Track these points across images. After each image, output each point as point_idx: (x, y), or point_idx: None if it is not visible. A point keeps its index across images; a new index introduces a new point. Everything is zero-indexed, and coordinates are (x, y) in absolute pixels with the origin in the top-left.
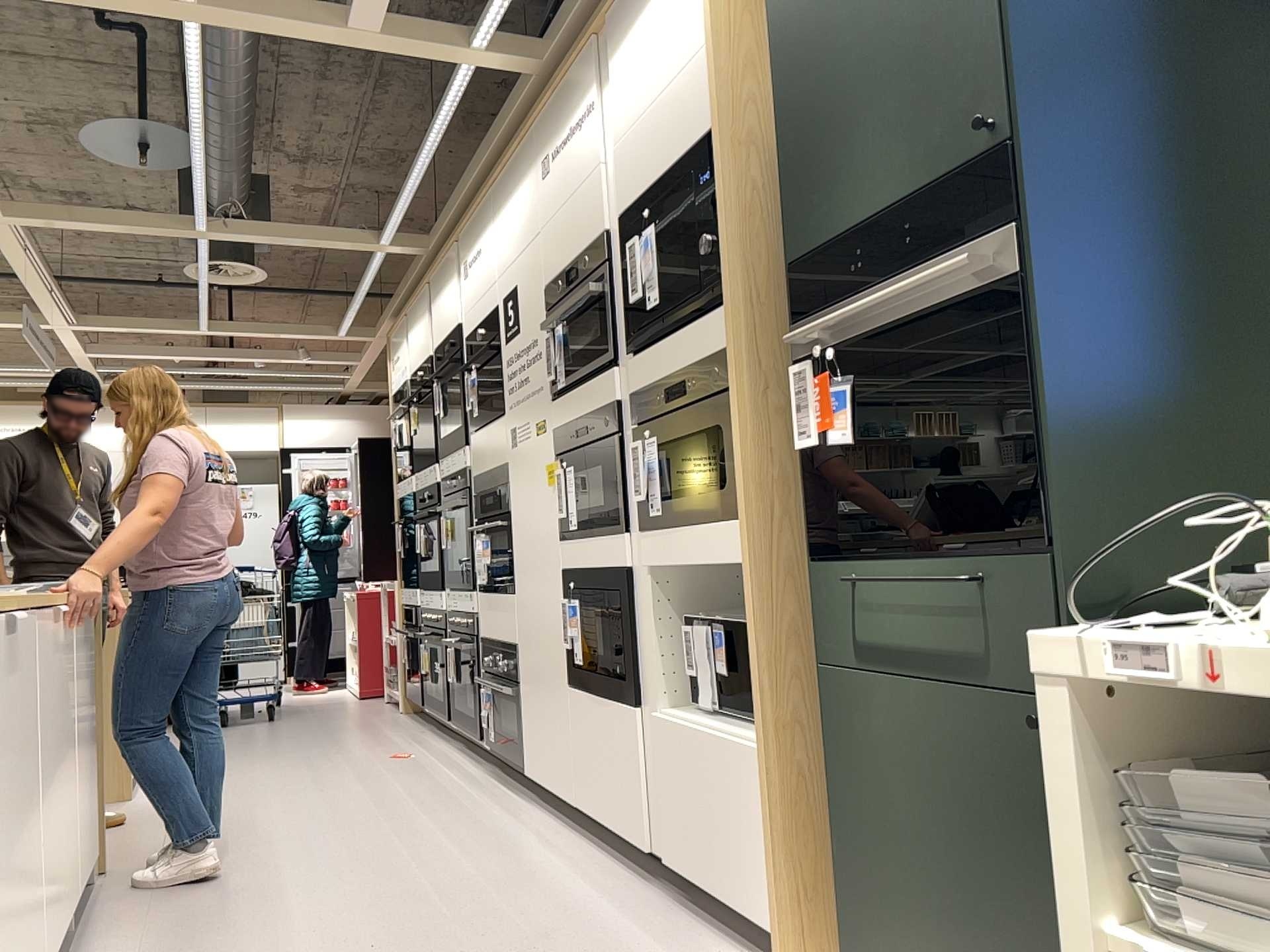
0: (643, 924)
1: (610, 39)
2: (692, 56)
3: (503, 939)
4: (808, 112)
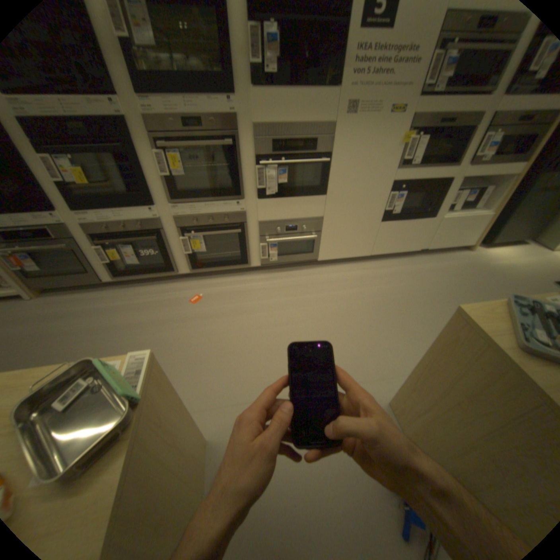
0: (440, 262)
1: None
2: None
3: (452, 282)
4: None
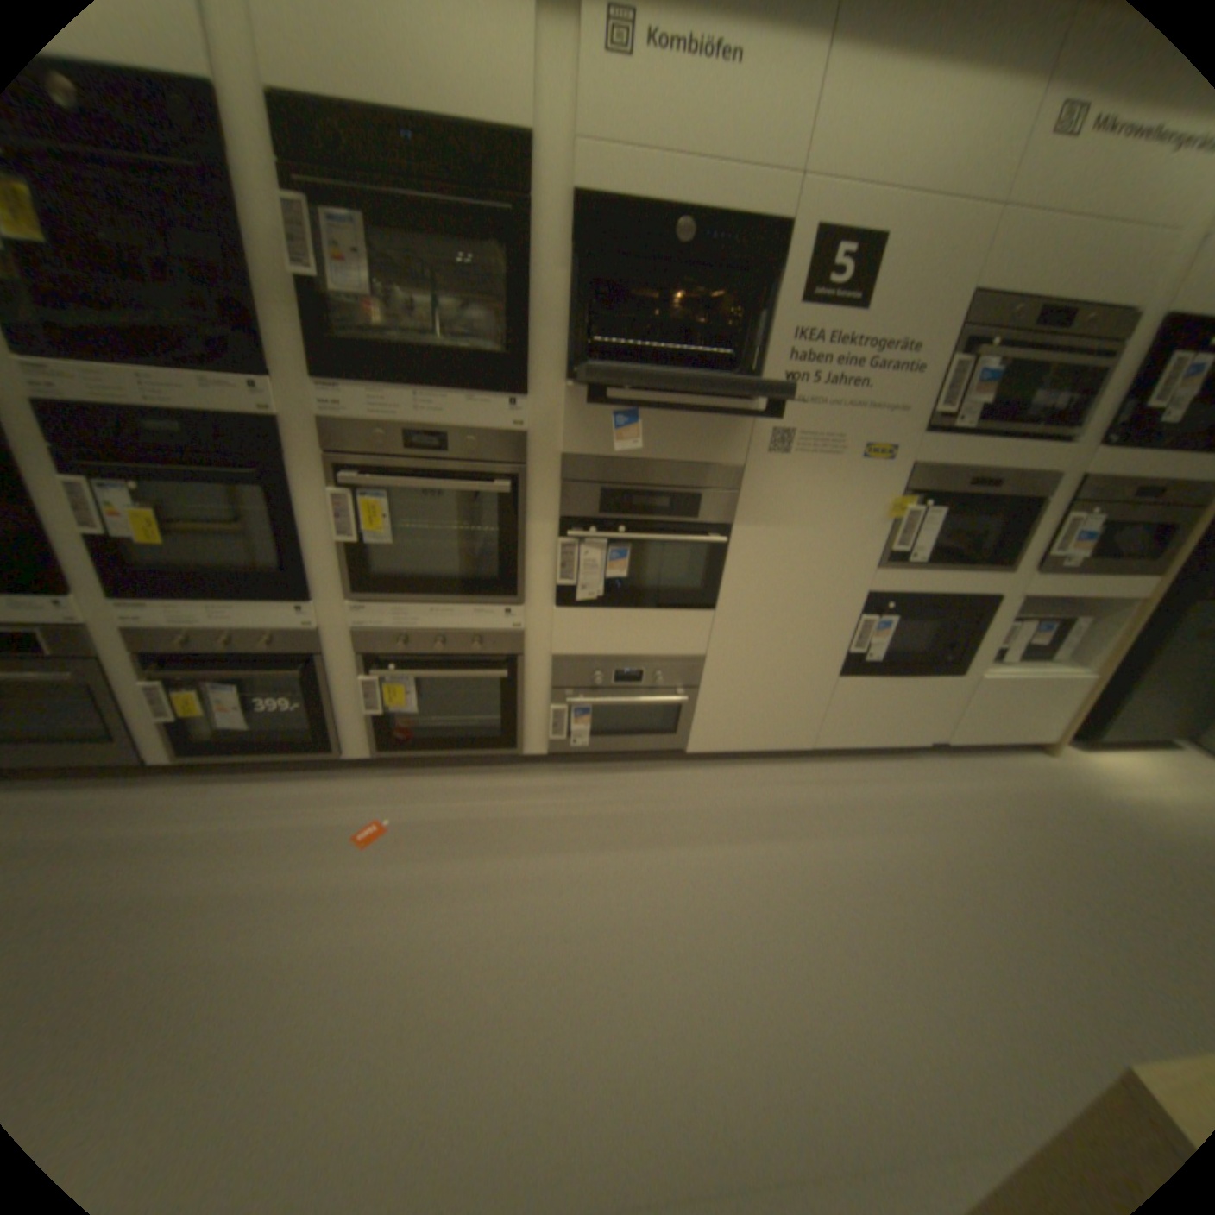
0: (981, 779)
1: None
2: None
3: (1019, 842)
4: None
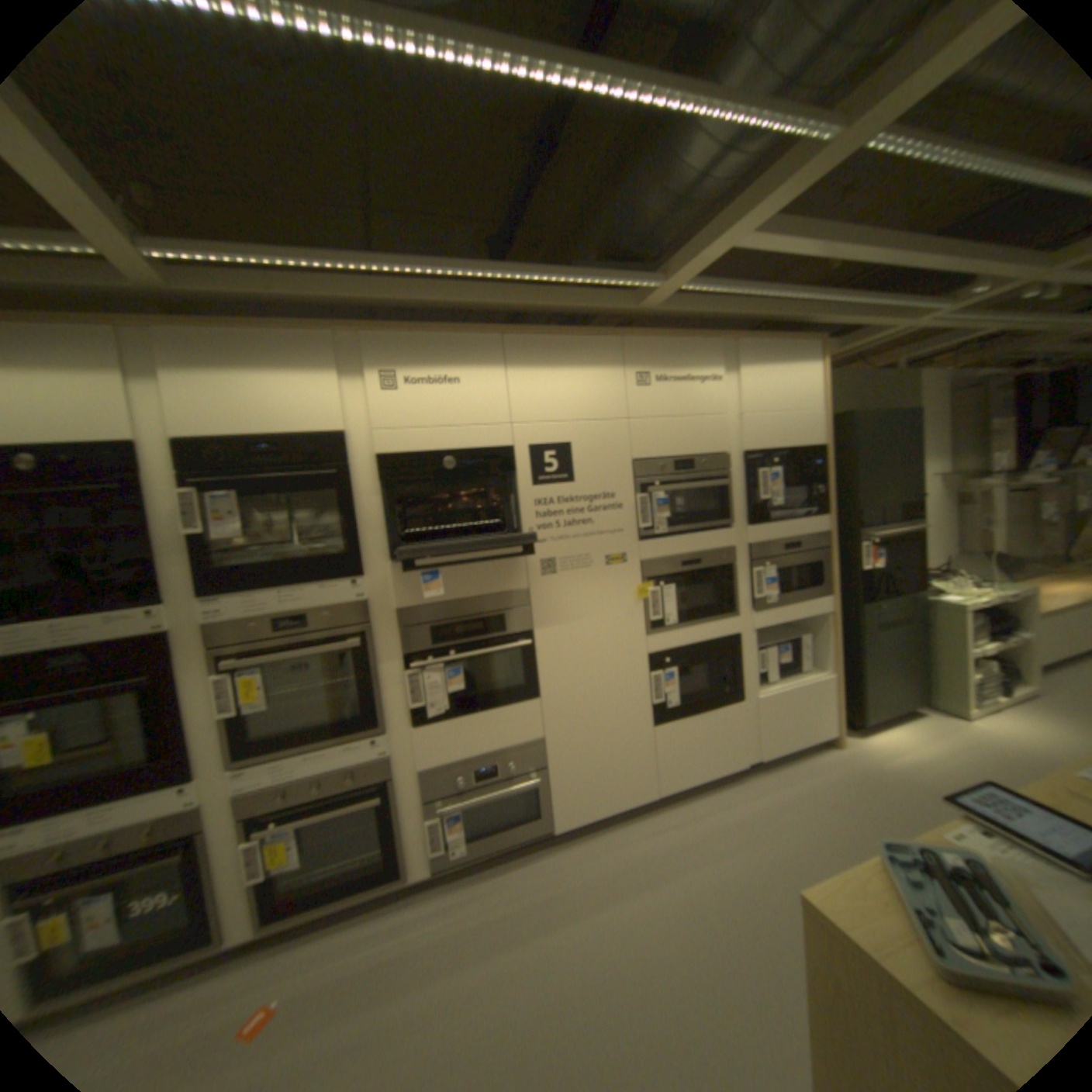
0: (796, 784)
1: (742, 353)
2: (811, 408)
3: (835, 827)
4: (869, 464)
